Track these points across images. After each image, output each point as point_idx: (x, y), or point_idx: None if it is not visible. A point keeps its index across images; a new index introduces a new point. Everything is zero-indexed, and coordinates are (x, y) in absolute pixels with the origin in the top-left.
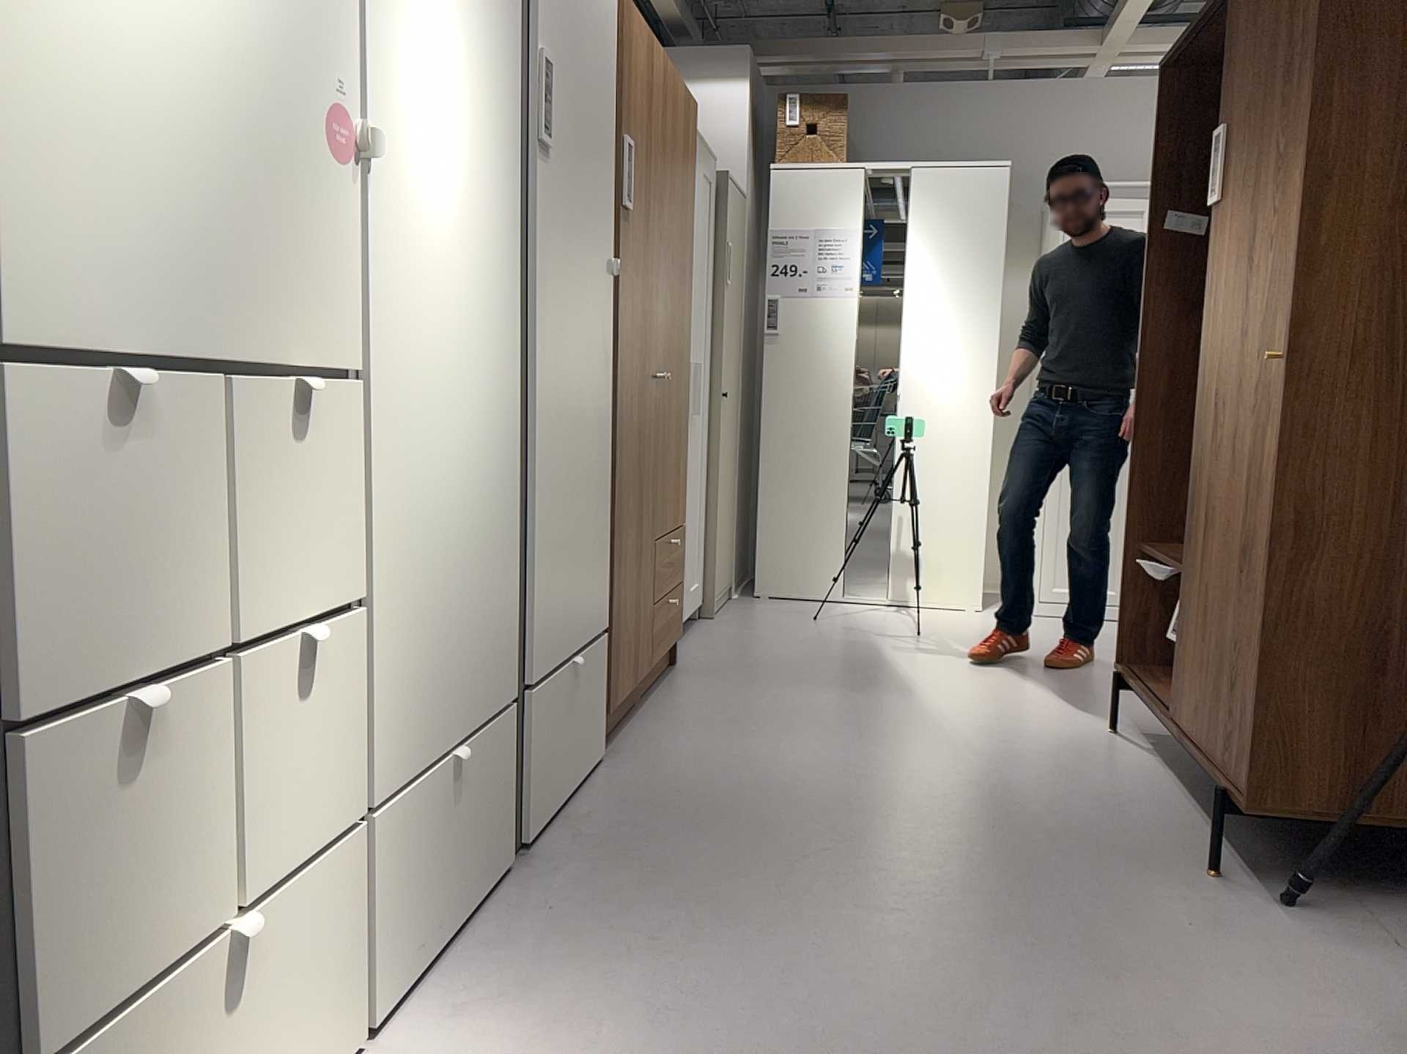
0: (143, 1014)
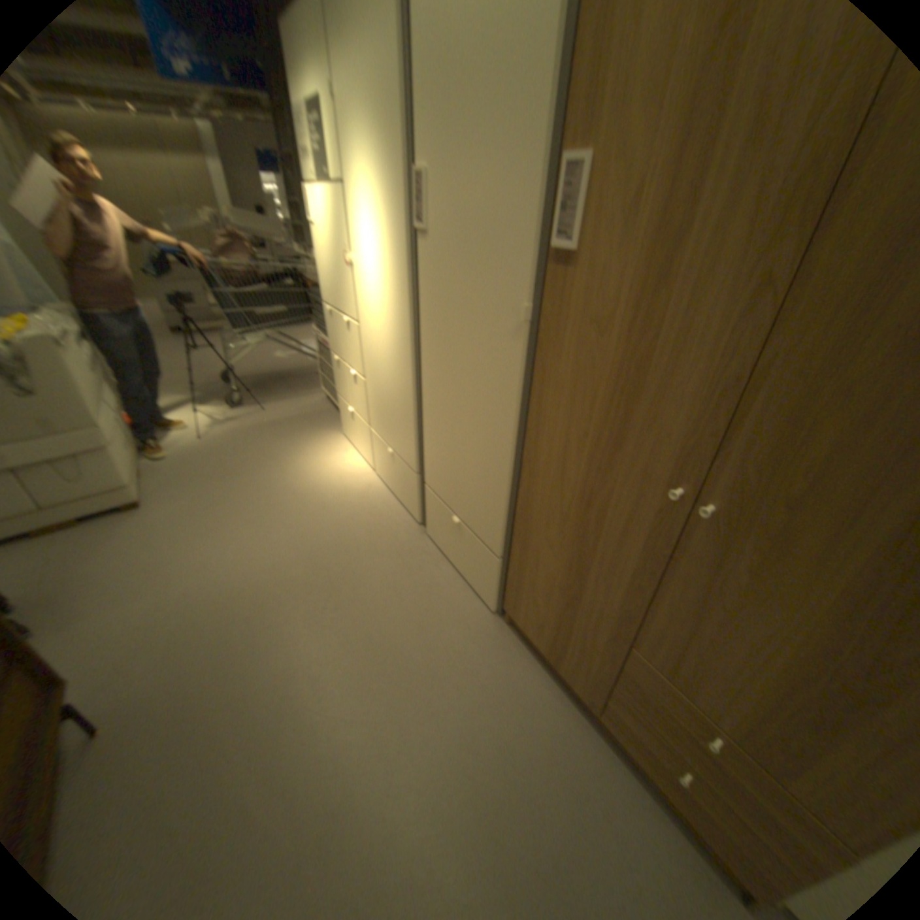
0: (346, 406)
